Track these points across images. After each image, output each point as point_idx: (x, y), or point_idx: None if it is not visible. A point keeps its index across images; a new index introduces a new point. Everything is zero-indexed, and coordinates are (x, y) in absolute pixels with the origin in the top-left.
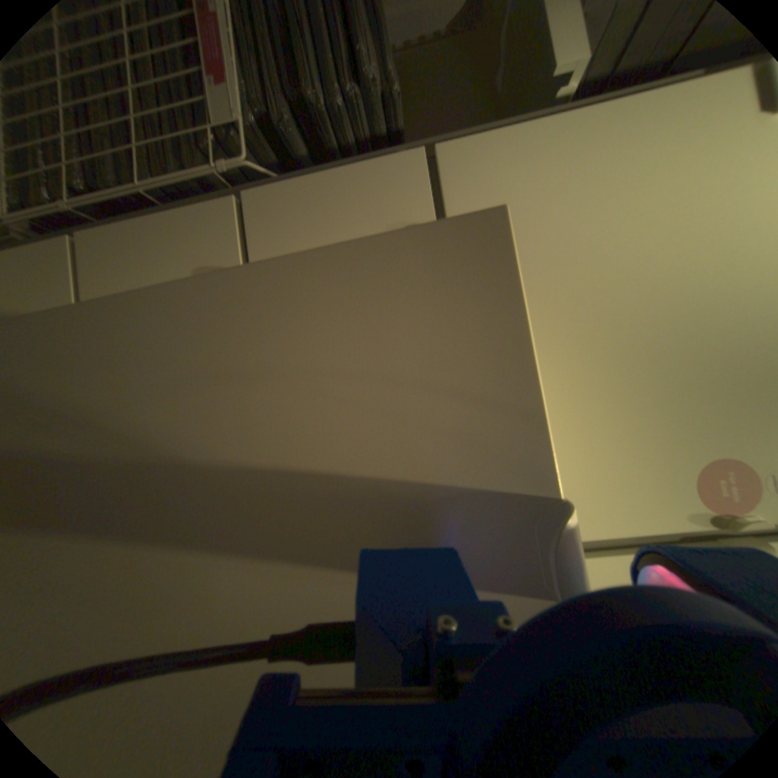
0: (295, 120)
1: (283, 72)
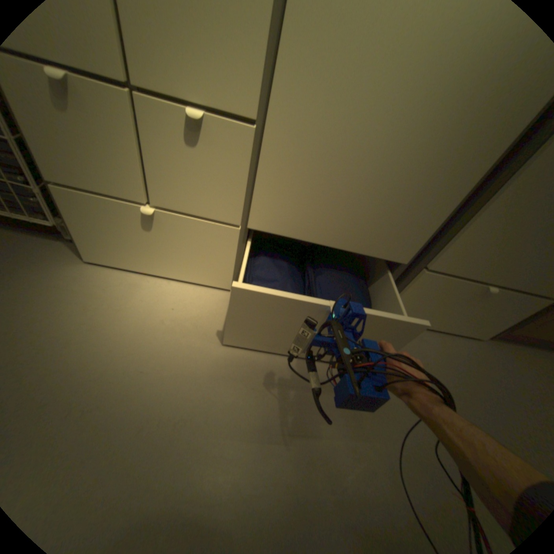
0: None
1: None
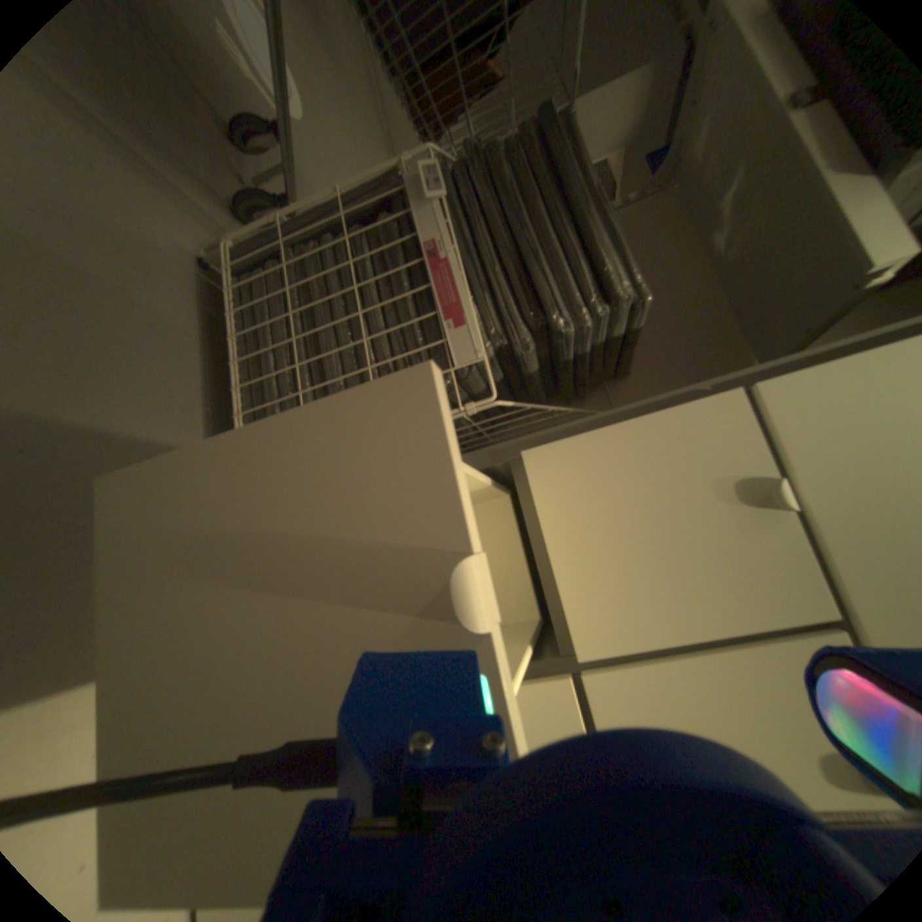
0: (535, 345)
1: (519, 301)
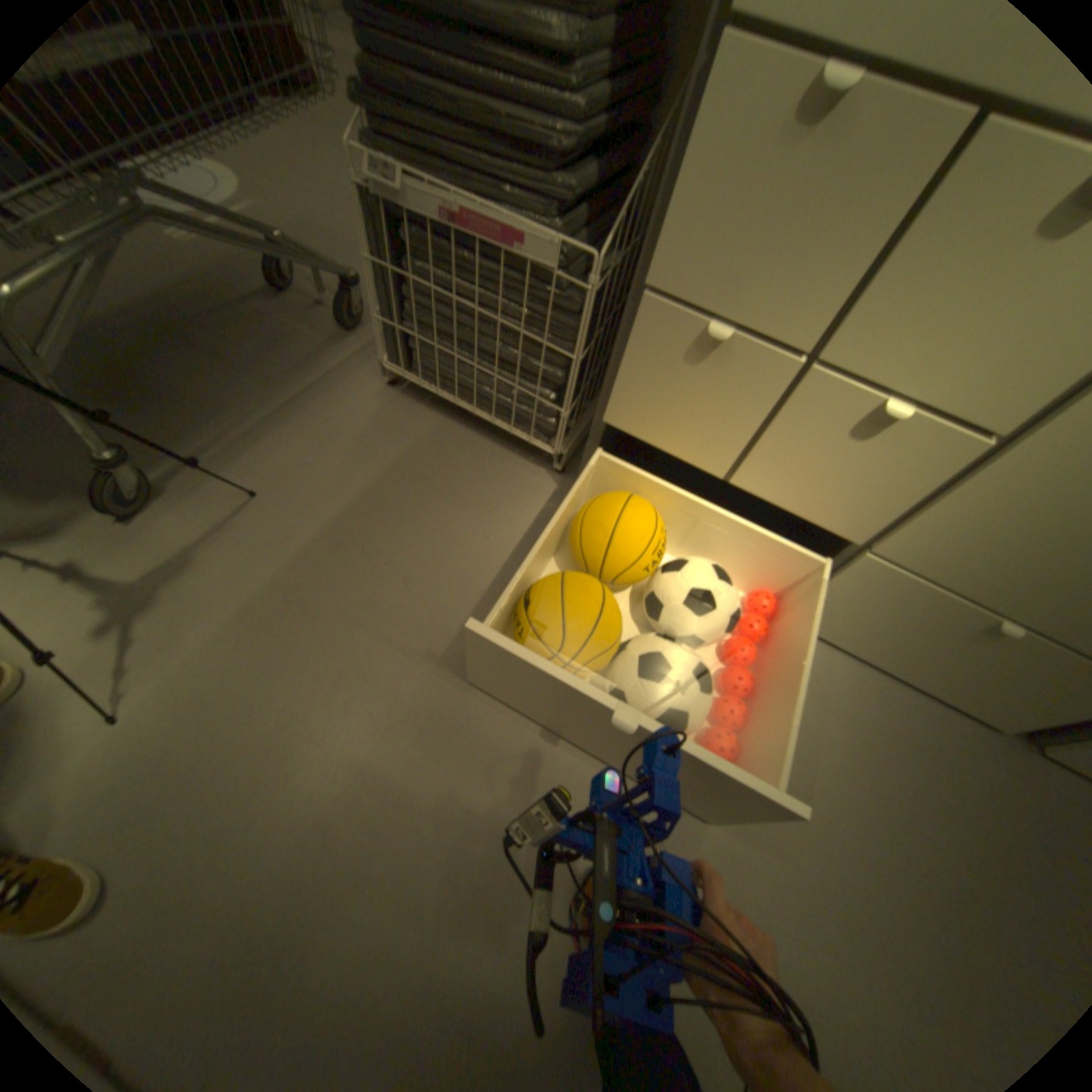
0: (568, 163)
1: (521, 154)
